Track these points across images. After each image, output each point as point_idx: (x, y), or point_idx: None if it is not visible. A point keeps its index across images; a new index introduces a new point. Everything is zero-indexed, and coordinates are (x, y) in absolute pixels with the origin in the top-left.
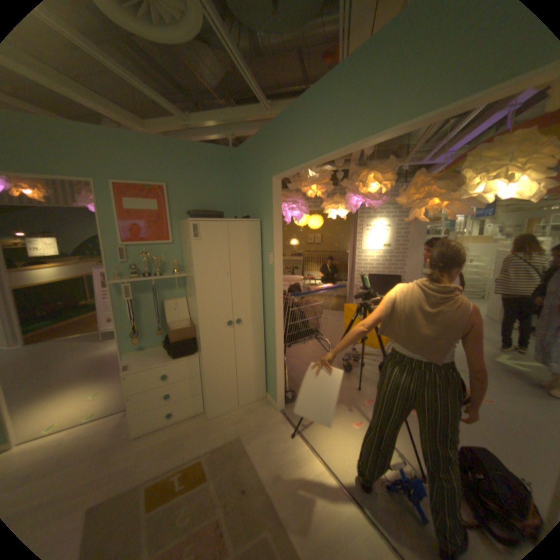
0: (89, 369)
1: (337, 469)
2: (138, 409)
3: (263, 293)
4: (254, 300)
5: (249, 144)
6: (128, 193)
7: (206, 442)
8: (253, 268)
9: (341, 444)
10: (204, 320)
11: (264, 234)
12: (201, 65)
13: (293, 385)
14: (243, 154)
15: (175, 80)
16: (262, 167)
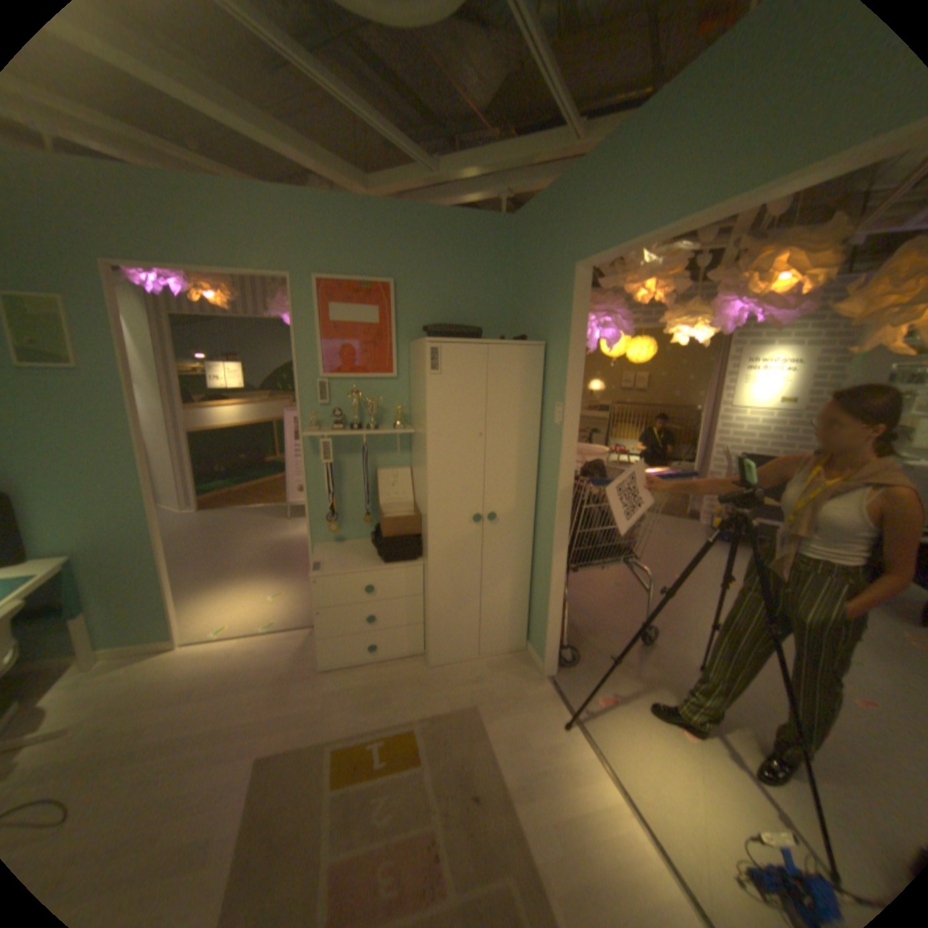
0: (272, 556)
1: (648, 807)
2: (330, 630)
3: (538, 473)
4: (521, 484)
5: (537, 205)
6: (338, 296)
7: (425, 702)
8: (524, 428)
9: (659, 764)
10: (436, 508)
11: (550, 368)
12: (466, 66)
13: (574, 638)
14: (525, 224)
15: (420, 102)
16: (558, 246)
